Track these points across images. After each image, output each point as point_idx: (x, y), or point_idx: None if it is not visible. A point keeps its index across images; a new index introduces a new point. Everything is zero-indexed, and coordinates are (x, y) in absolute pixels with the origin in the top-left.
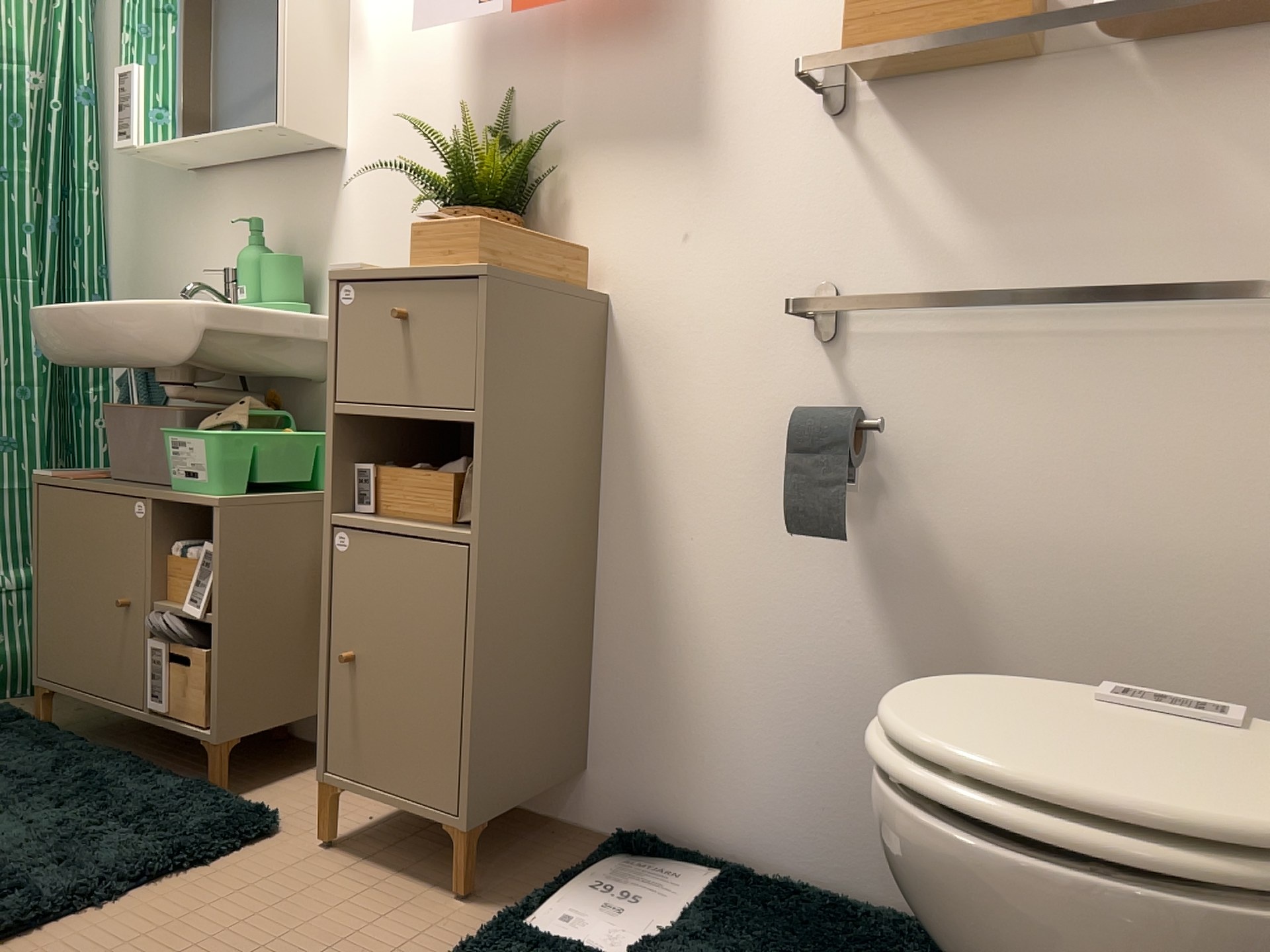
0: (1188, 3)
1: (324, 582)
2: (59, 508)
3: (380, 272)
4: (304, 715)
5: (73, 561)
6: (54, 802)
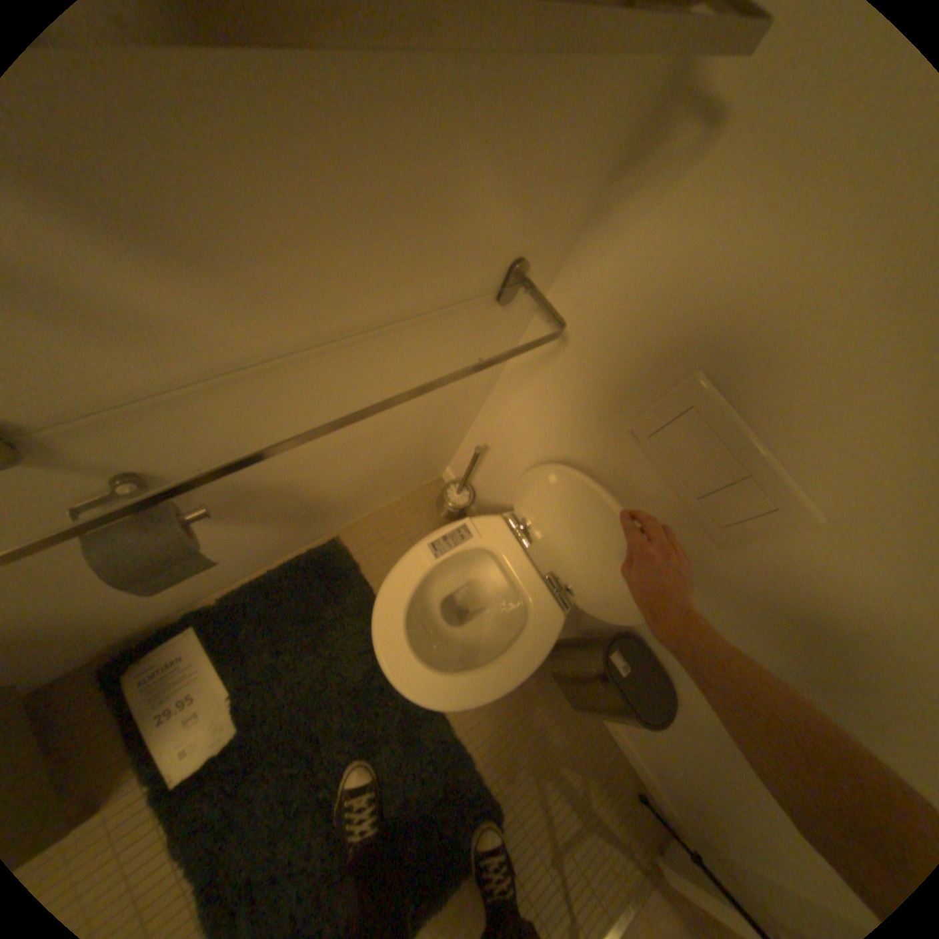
0: None
1: None
2: None
3: None
4: None
5: None
6: None
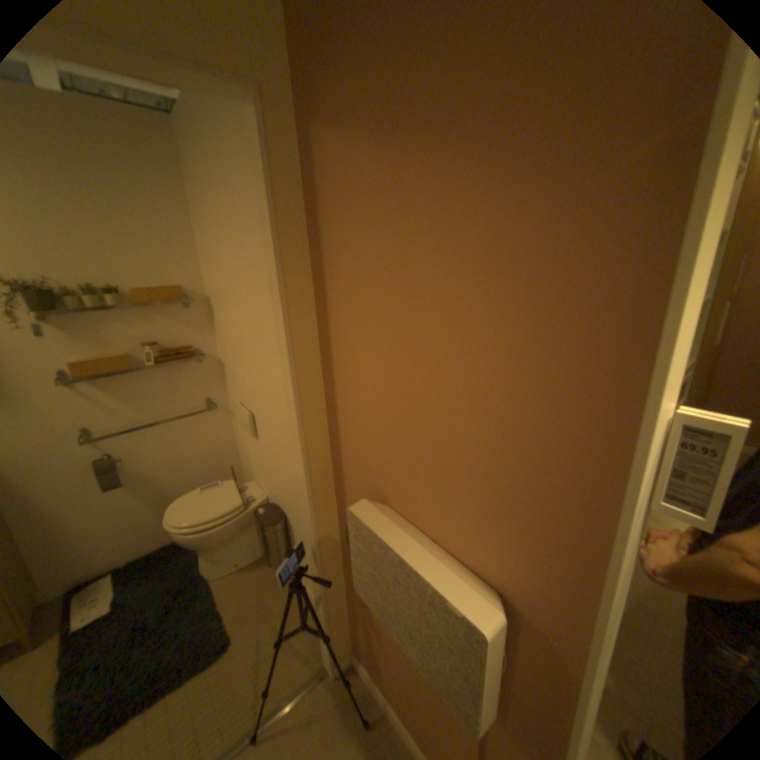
0: (163, 354)
1: None
2: None
3: None
4: None
5: None
6: None
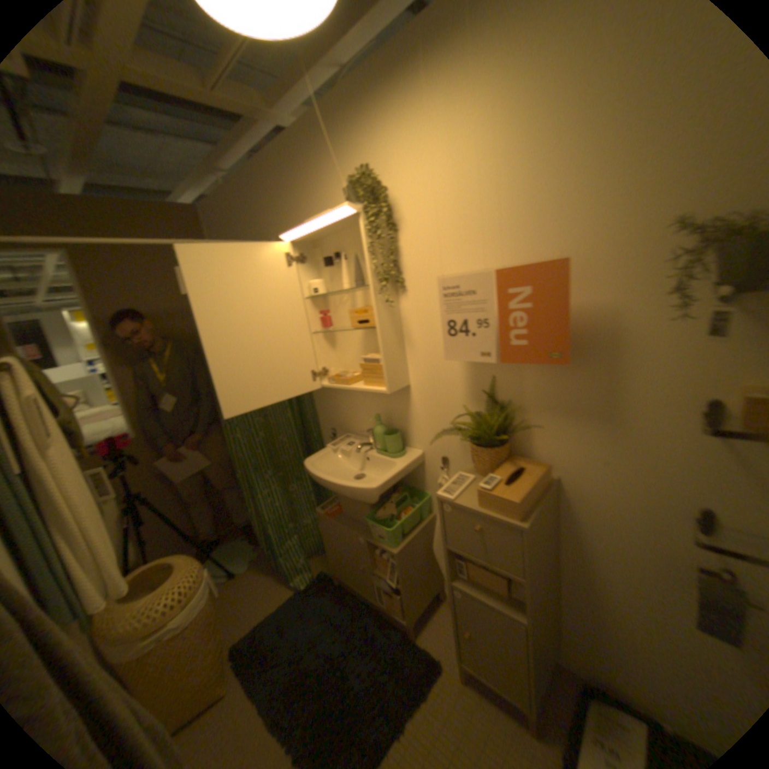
0: None
1: (451, 605)
2: (327, 526)
3: (464, 507)
4: (431, 599)
5: (337, 545)
6: (360, 657)
